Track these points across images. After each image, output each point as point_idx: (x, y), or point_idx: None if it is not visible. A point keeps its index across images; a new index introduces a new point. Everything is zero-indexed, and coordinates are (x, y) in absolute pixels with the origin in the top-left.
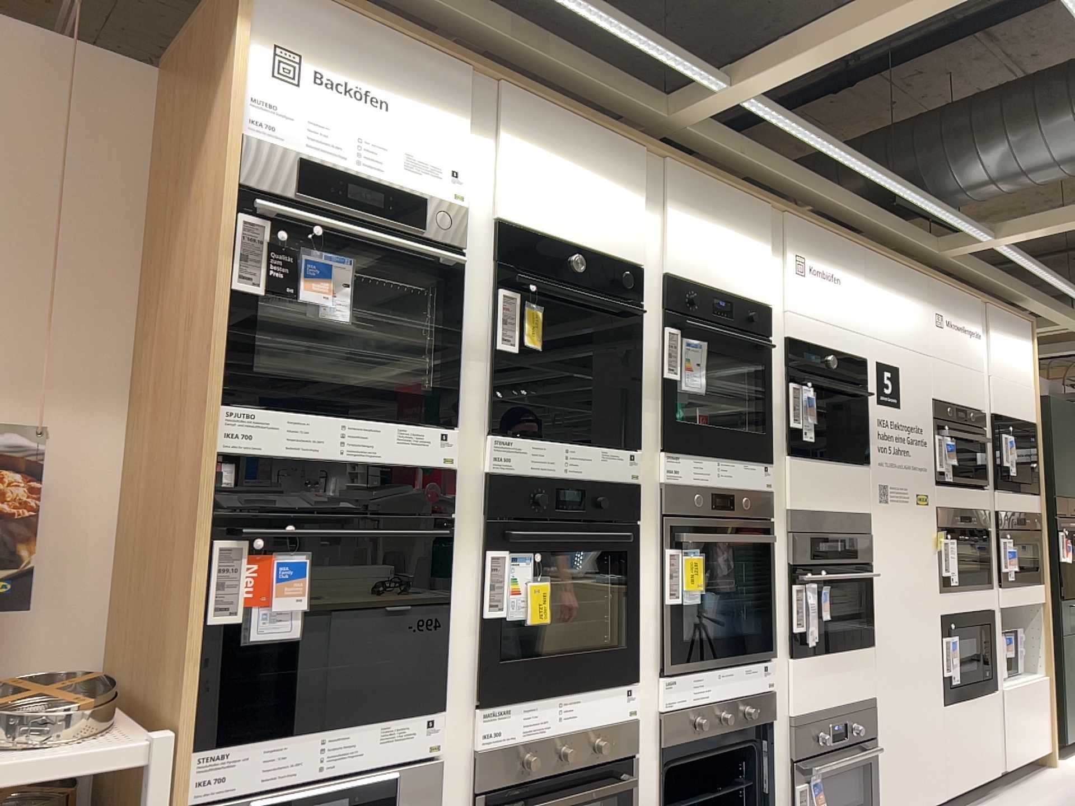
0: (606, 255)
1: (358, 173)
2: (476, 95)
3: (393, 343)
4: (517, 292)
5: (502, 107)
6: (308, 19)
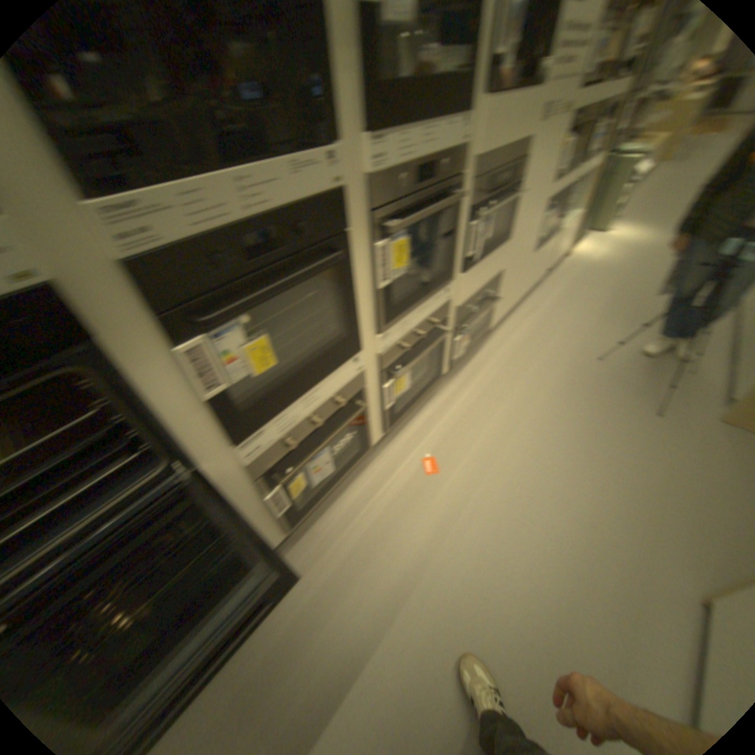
0: None
1: None
2: None
3: None
4: None
5: None
6: None
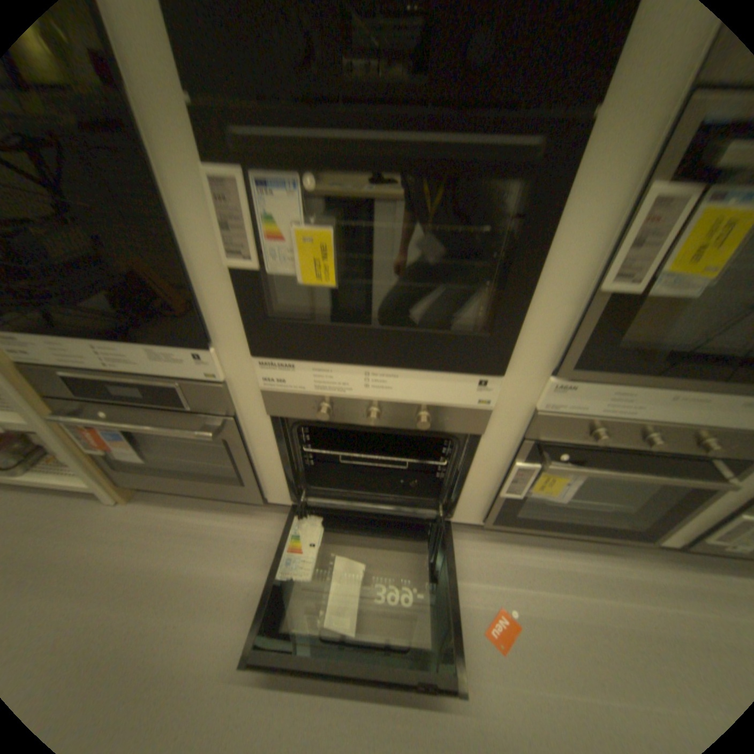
0: None
1: None
2: None
3: None
4: None
5: None
6: None
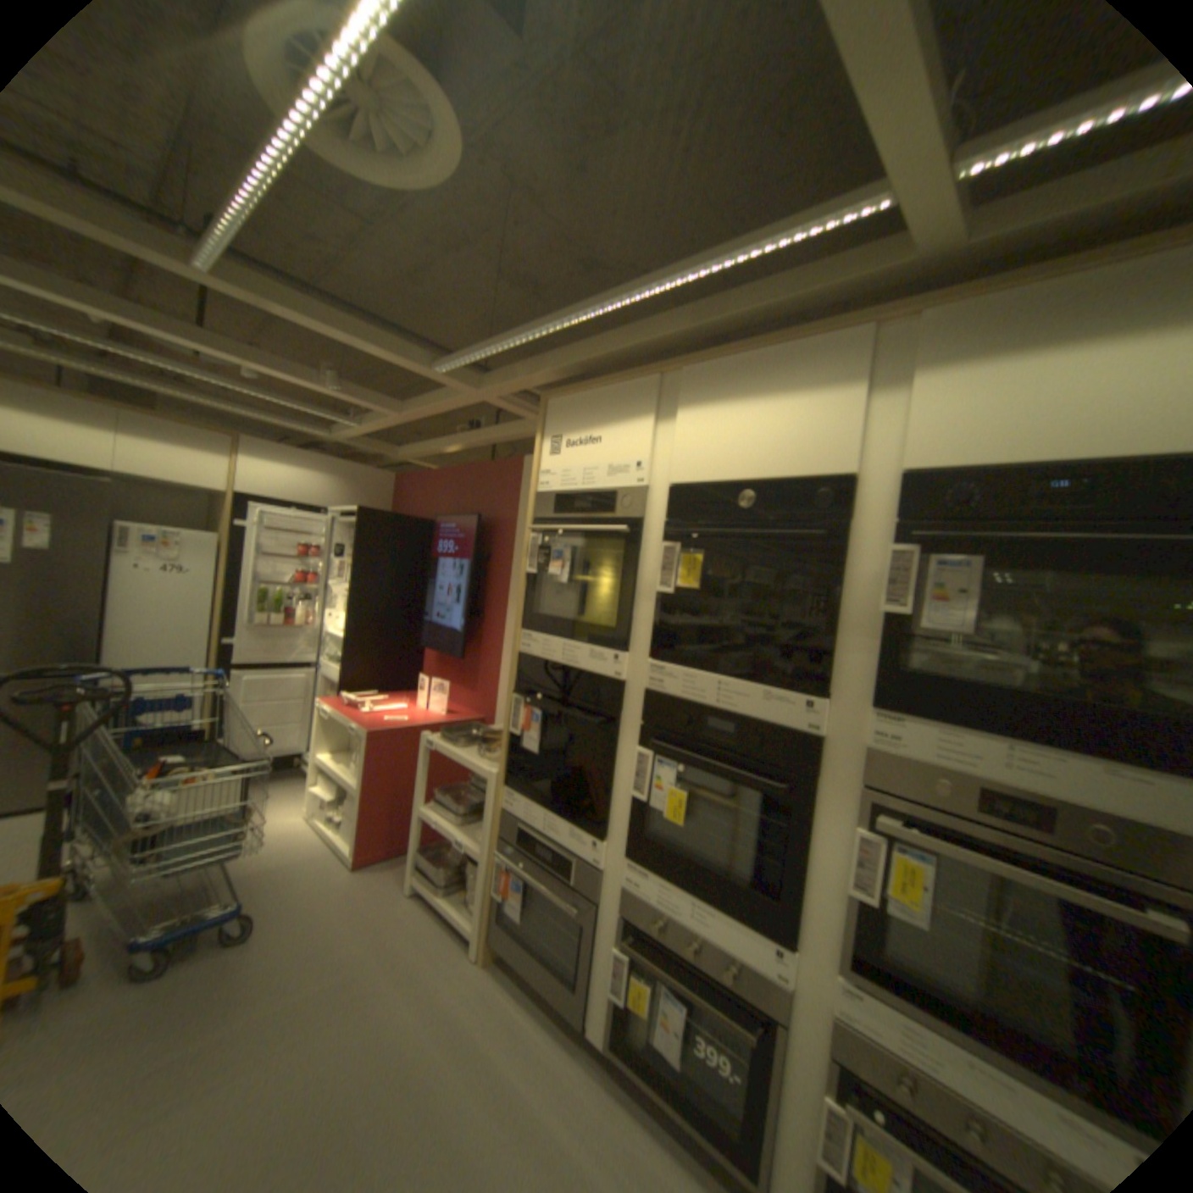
0: (794, 475)
1: (576, 488)
2: (659, 385)
3: (609, 591)
4: (679, 541)
5: (681, 380)
6: (559, 407)
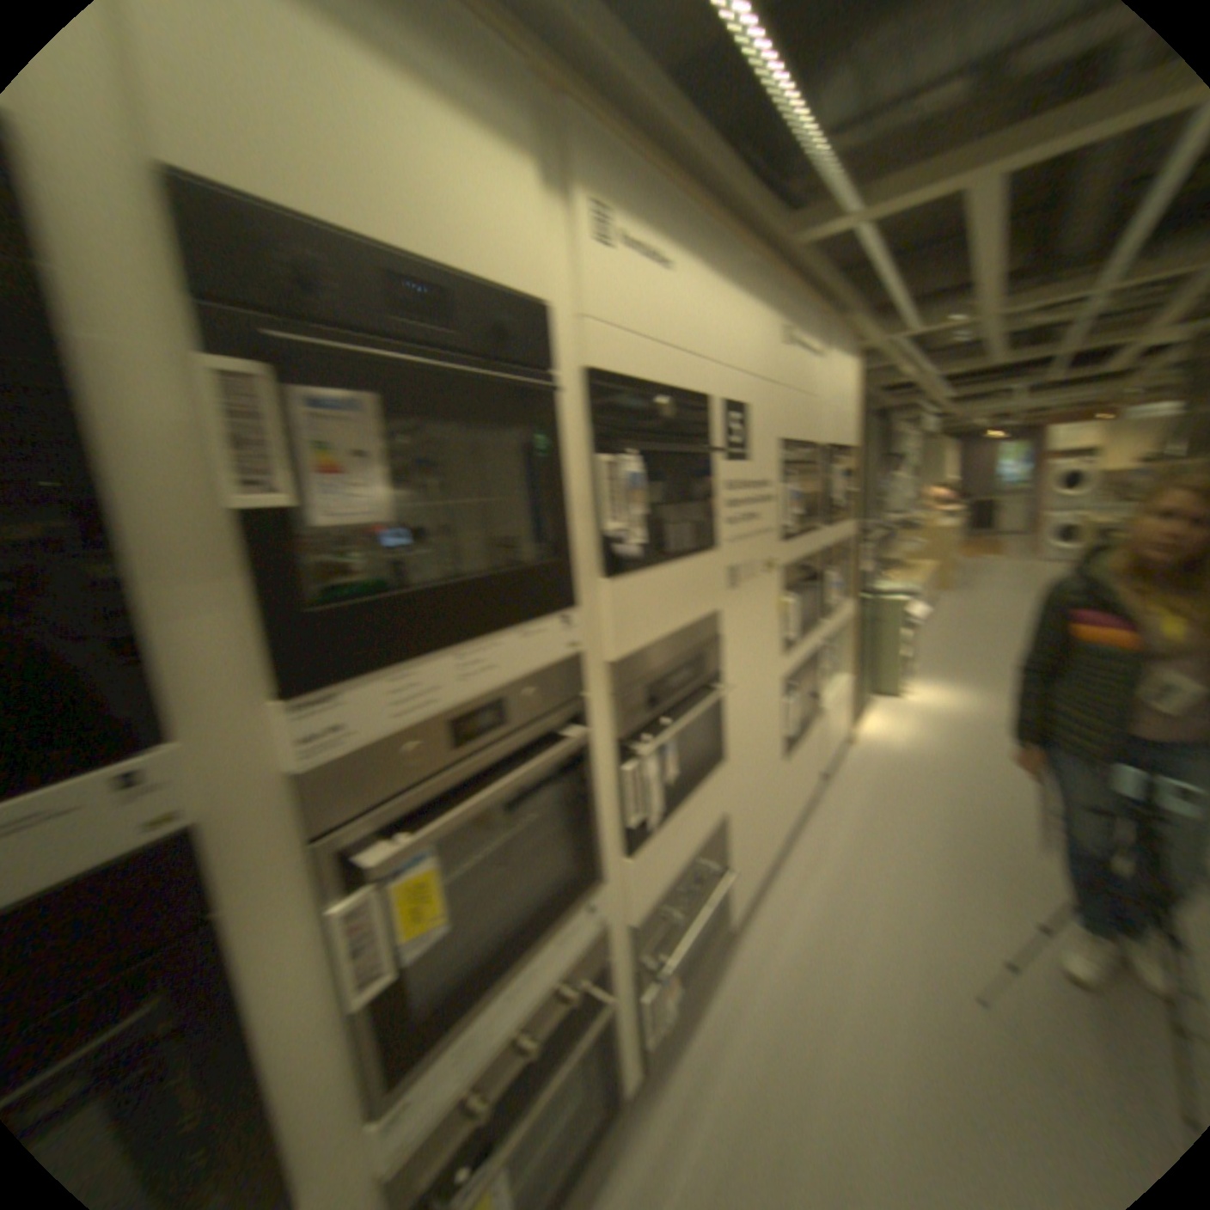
0: None
1: None
2: None
3: None
4: None
5: None
6: None
